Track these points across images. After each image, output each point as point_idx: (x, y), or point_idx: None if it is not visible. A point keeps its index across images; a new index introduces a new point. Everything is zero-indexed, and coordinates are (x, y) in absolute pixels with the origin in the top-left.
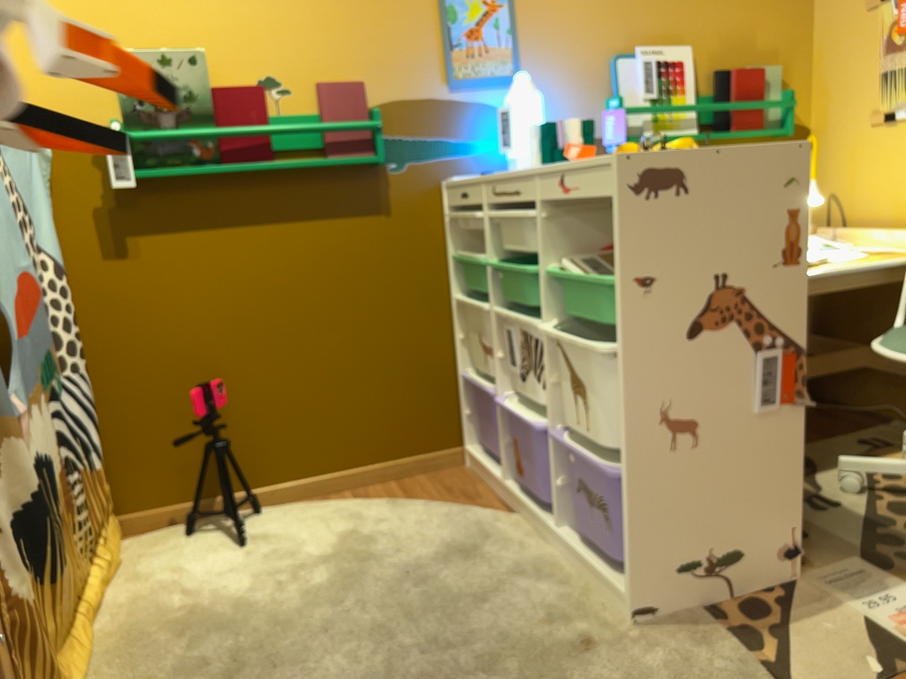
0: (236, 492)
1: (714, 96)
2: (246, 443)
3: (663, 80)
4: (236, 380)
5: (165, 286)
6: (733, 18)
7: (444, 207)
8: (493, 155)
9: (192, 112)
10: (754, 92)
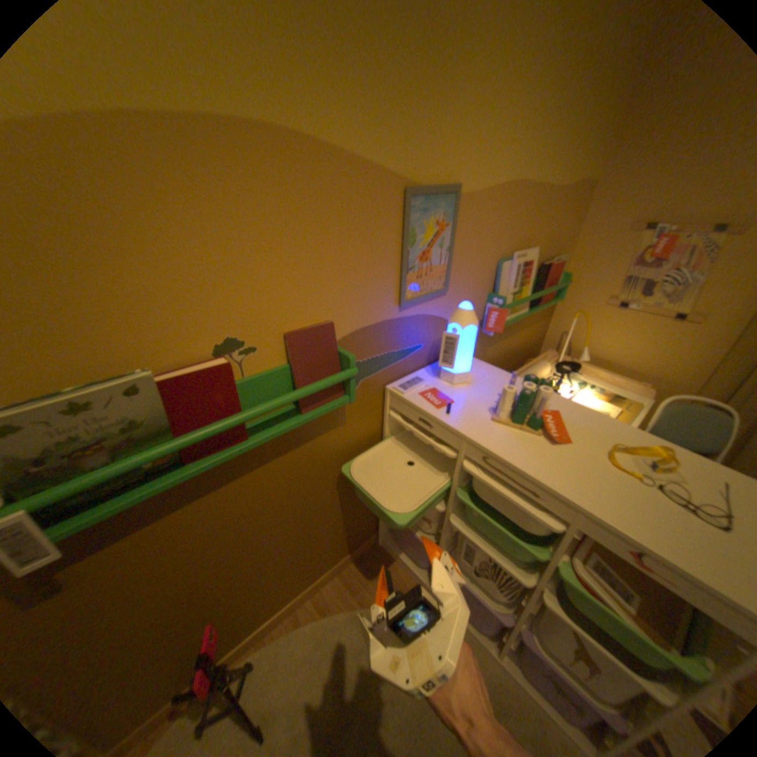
0: (226, 655)
1: (538, 280)
2: (231, 627)
3: (523, 276)
4: (218, 599)
5: (126, 584)
6: (559, 221)
7: (384, 403)
8: (420, 352)
9: (135, 438)
10: (558, 276)
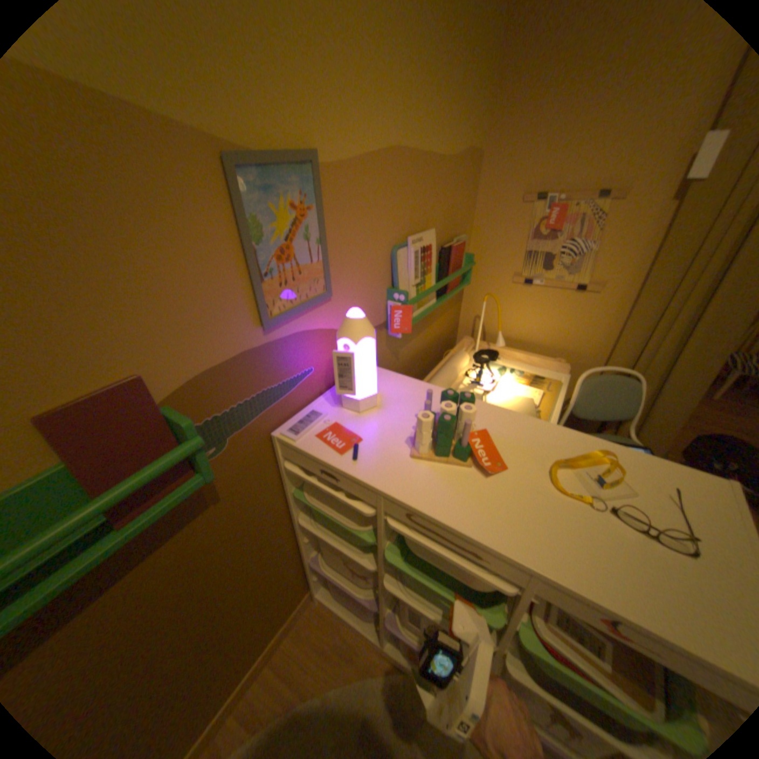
0: None
1: (441, 266)
2: None
3: (423, 264)
4: None
5: None
6: (451, 198)
7: (276, 454)
8: (313, 378)
9: None
10: (460, 260)
